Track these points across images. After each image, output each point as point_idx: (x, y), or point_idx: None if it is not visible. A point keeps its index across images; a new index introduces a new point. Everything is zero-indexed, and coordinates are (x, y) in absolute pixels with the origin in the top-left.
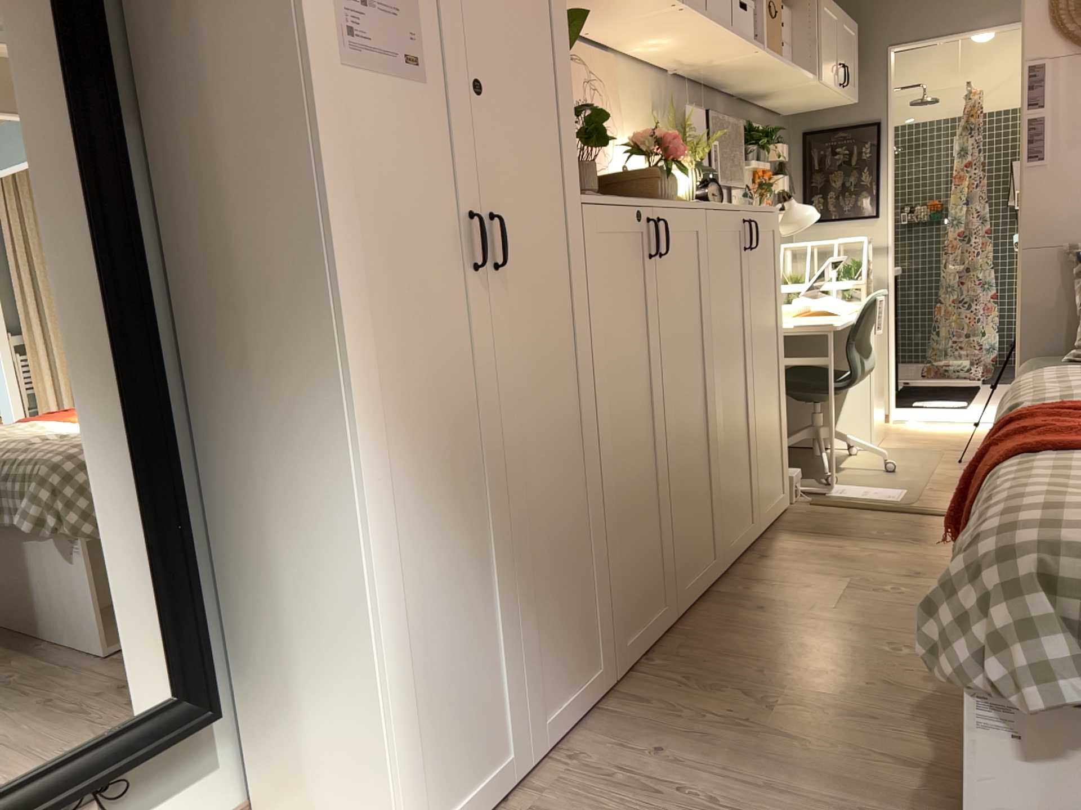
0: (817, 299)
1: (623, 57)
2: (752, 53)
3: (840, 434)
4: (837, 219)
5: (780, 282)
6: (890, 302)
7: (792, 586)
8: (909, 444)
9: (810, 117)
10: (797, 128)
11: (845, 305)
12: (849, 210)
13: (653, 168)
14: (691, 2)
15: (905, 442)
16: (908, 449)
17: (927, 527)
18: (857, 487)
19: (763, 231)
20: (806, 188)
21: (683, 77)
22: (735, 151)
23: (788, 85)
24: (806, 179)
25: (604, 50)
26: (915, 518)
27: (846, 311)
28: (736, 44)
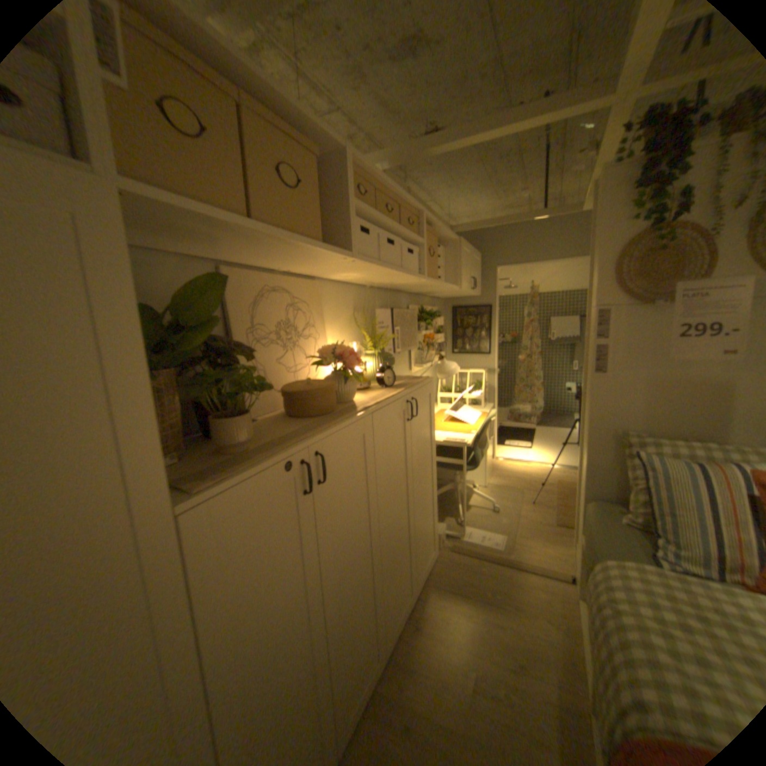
0: (457, 411)
1: (328, 280)
2: (417, 279)
3: (468, 482)
4: (469, 352)
5: (433, 422)
6: (495, 398)
7: (431, 682)
8: (504, 482)
9: (456, 298)
10: (450, 303)
11: (472, 413)
12: (475, 348)
13: (327, 386)
14: (365, 252)
15: (502, 479)
16: (504, 487)
17: (520, 586)
18: (477, 531)
19: (422, 398)
20: (453, 335)
21: (377, 287)
22: (413, 324)
23: (443, 289)
24: (453, 330)
25: (311, 277)
26: (512, 574)
27: (473, 420)
28: (405, 275)
